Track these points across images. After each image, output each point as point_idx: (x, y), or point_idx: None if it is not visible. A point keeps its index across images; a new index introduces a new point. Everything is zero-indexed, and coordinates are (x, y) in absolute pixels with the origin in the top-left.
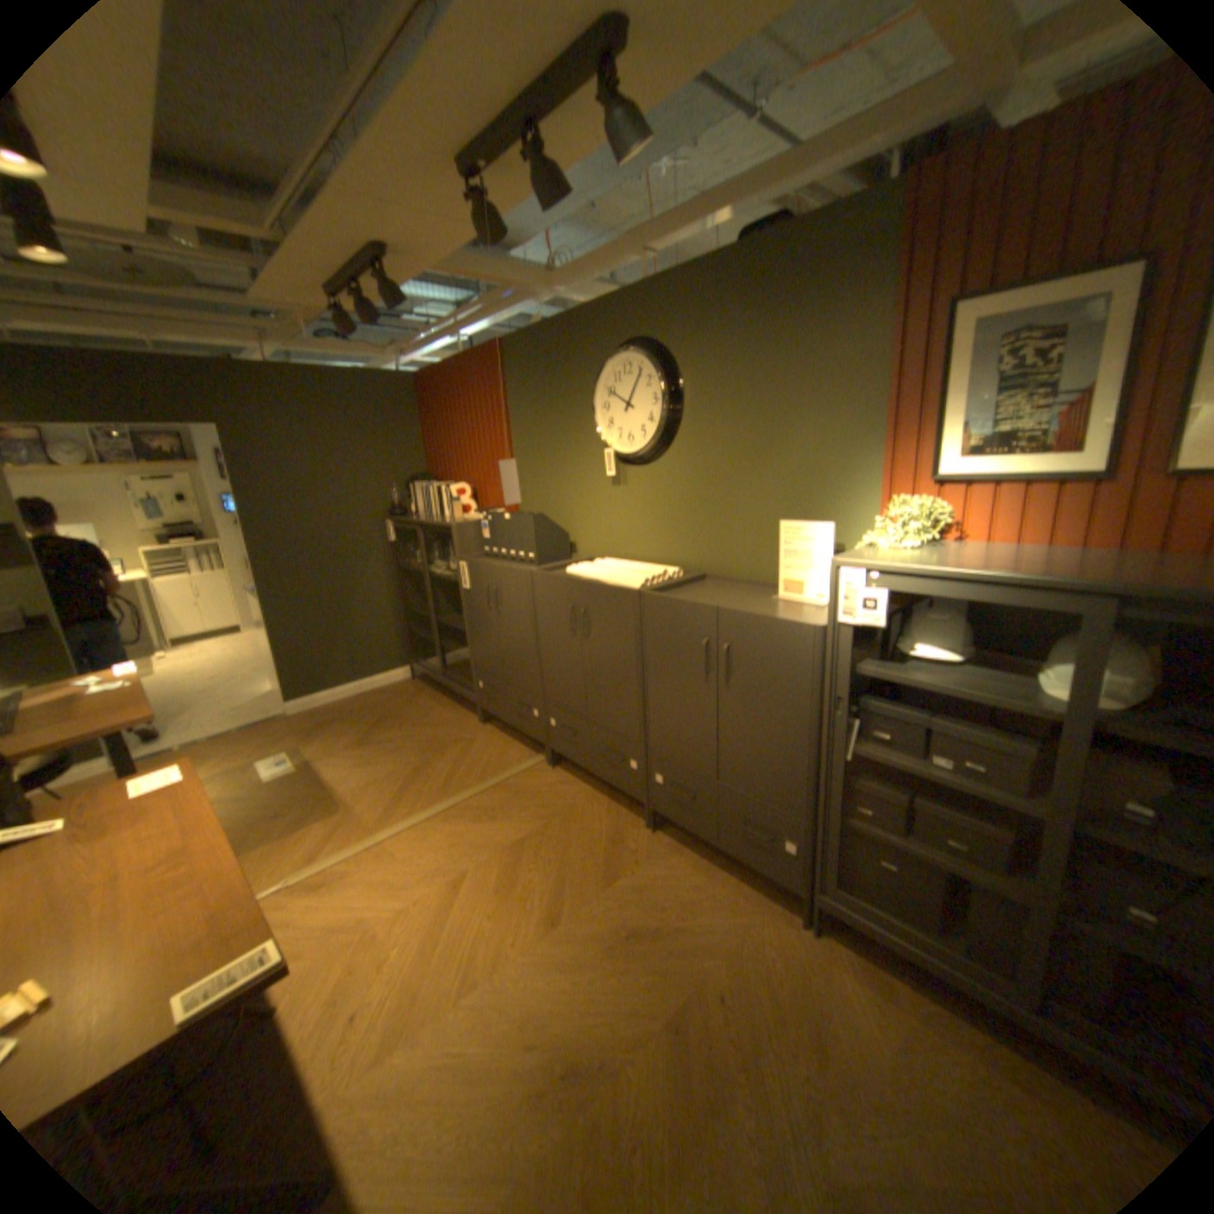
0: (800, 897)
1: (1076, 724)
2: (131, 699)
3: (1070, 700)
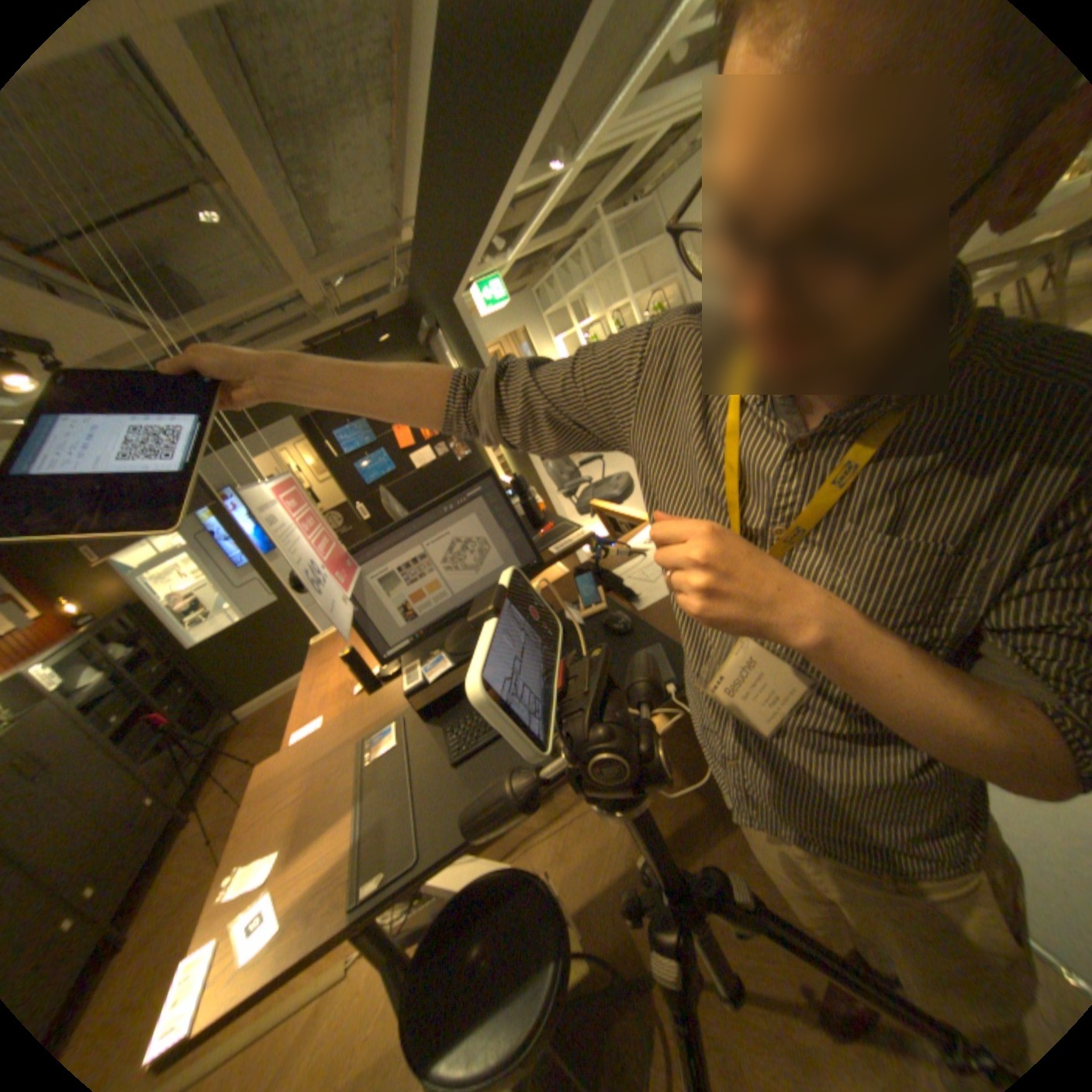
0: (169, 817)
1: (117, 666)
2: (250, 819)
3: (111, 662)
